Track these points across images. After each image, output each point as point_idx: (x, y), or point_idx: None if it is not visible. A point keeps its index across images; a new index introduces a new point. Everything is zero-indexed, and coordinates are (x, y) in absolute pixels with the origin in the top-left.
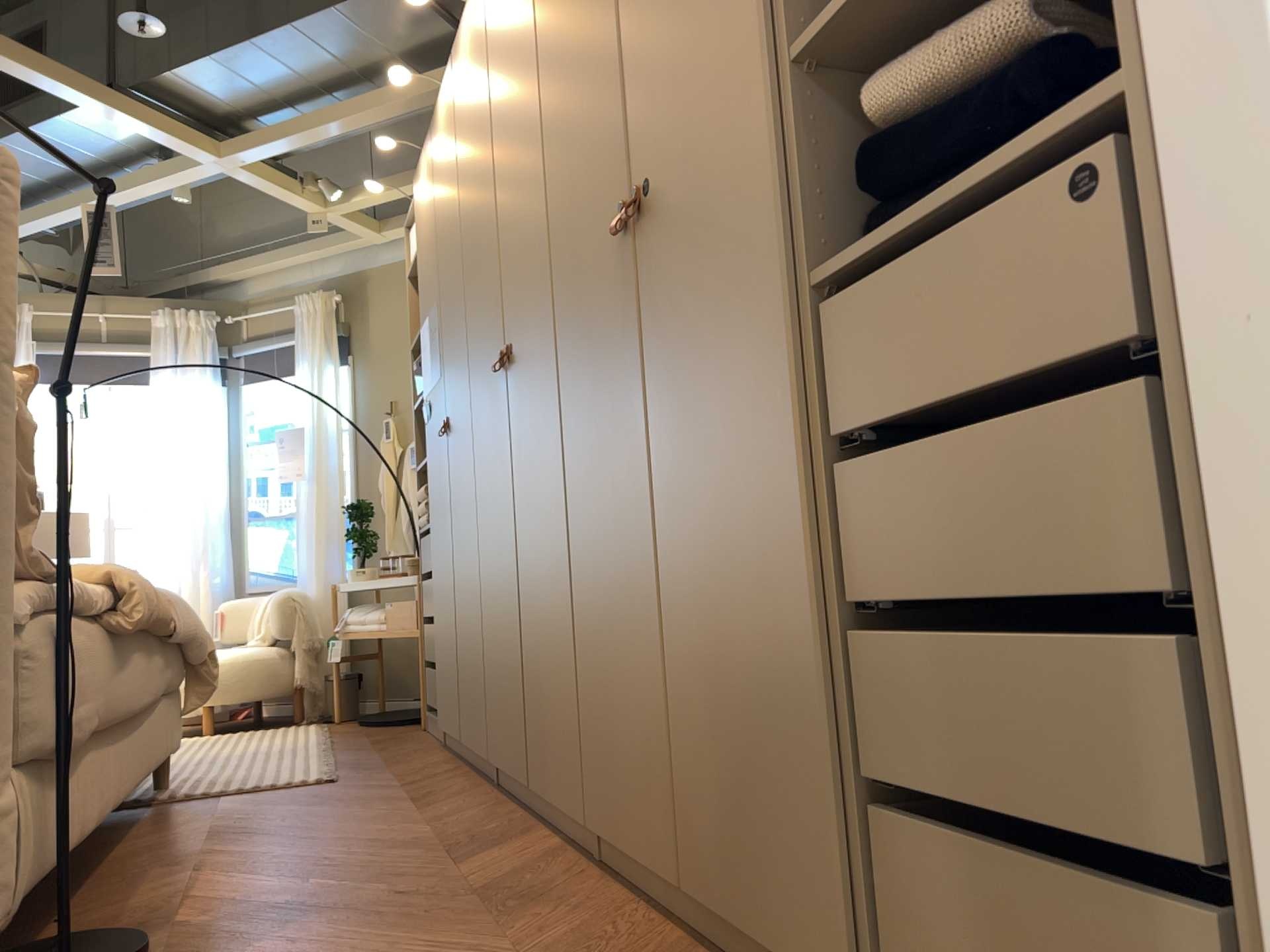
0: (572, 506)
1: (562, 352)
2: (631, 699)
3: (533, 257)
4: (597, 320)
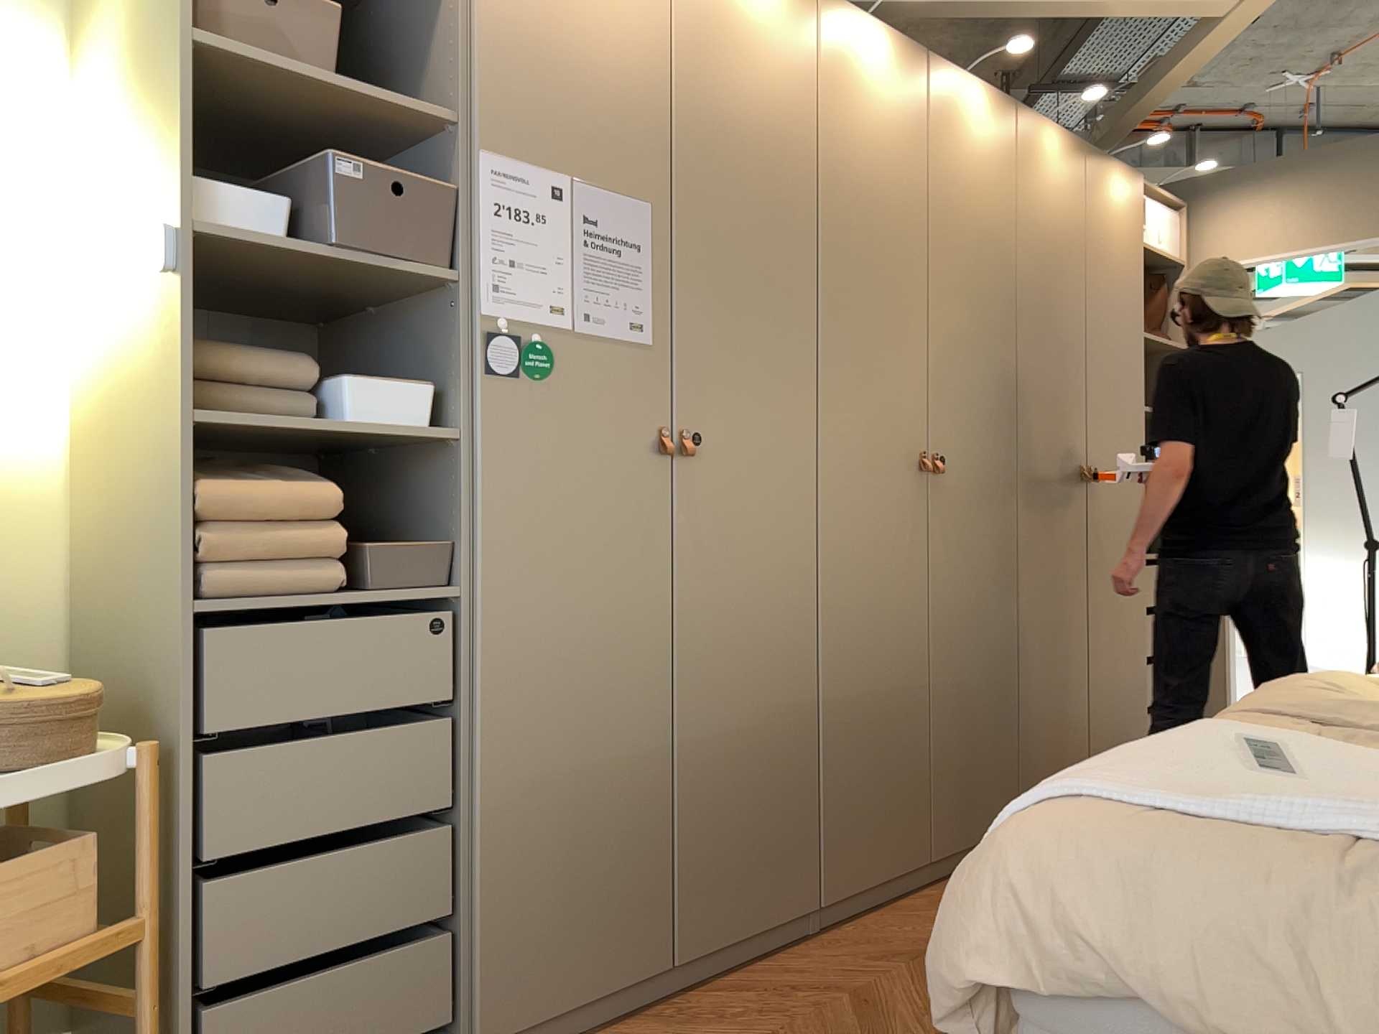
0: (1025, 615)
1: (1024, 505)
2: (1069, 729)
3: (991, 406)
4: (1061, 506)
